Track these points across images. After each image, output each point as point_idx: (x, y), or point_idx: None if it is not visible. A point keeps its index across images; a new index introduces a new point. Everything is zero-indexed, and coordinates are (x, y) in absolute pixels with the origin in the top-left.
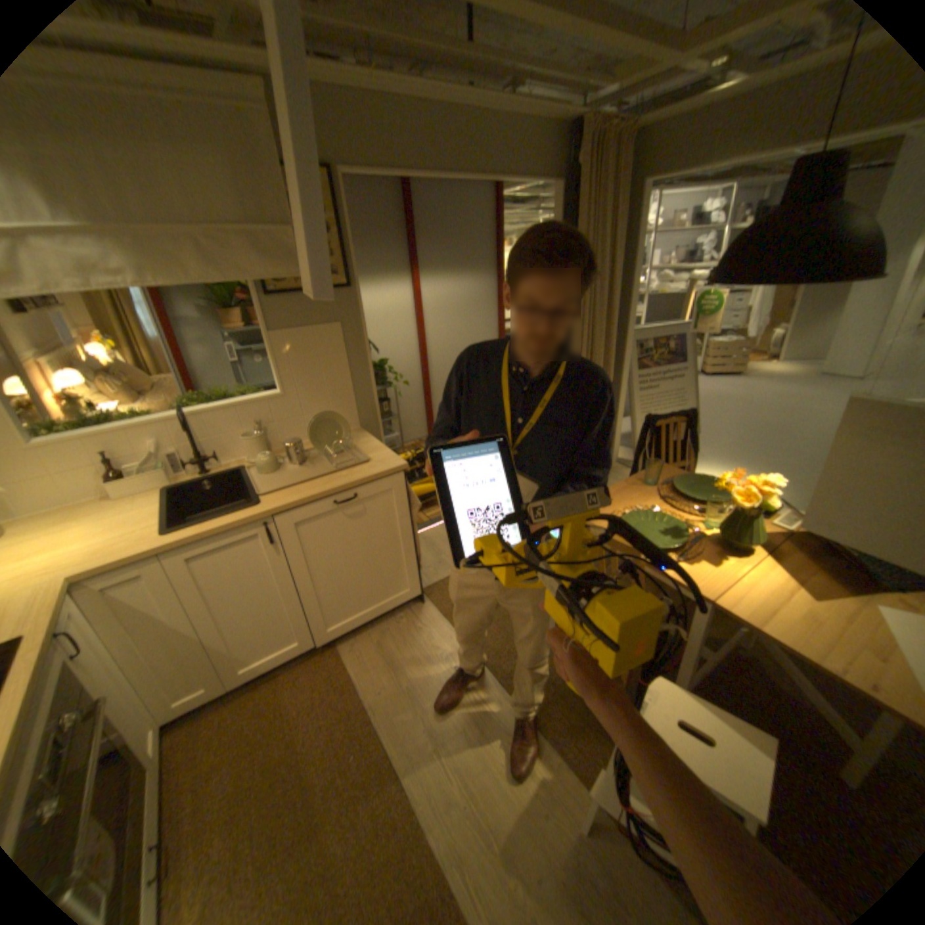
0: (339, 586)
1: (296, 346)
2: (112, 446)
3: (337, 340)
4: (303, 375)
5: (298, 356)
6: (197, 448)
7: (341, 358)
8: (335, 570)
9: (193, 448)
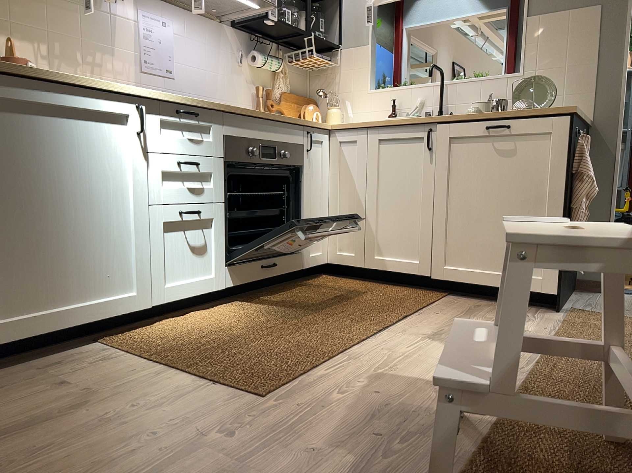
0: (471, 222)
1: (547, 29)
2: (403, 99)
3: (591, 22)
4: (546, 57)
5: (547, 39)
6: (446, 111)
7: (590, 42)
8: (472, 202)
9: (443, 110)
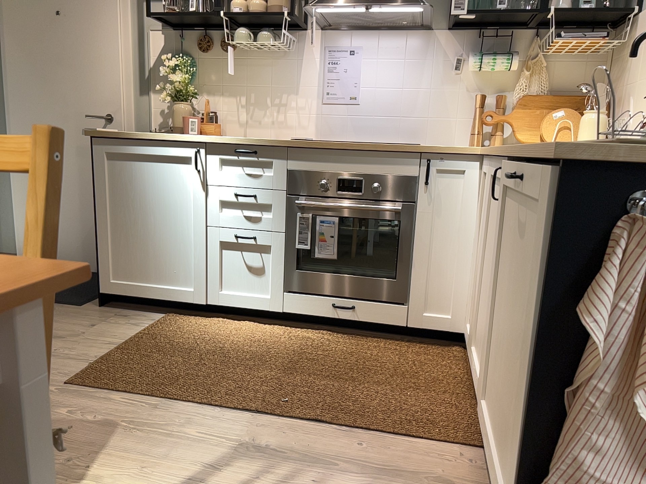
0: (504, 350)
1: None
2: None
3: None
4: None
5: None
6: None
7: None
8: (508, 315)
9: None
